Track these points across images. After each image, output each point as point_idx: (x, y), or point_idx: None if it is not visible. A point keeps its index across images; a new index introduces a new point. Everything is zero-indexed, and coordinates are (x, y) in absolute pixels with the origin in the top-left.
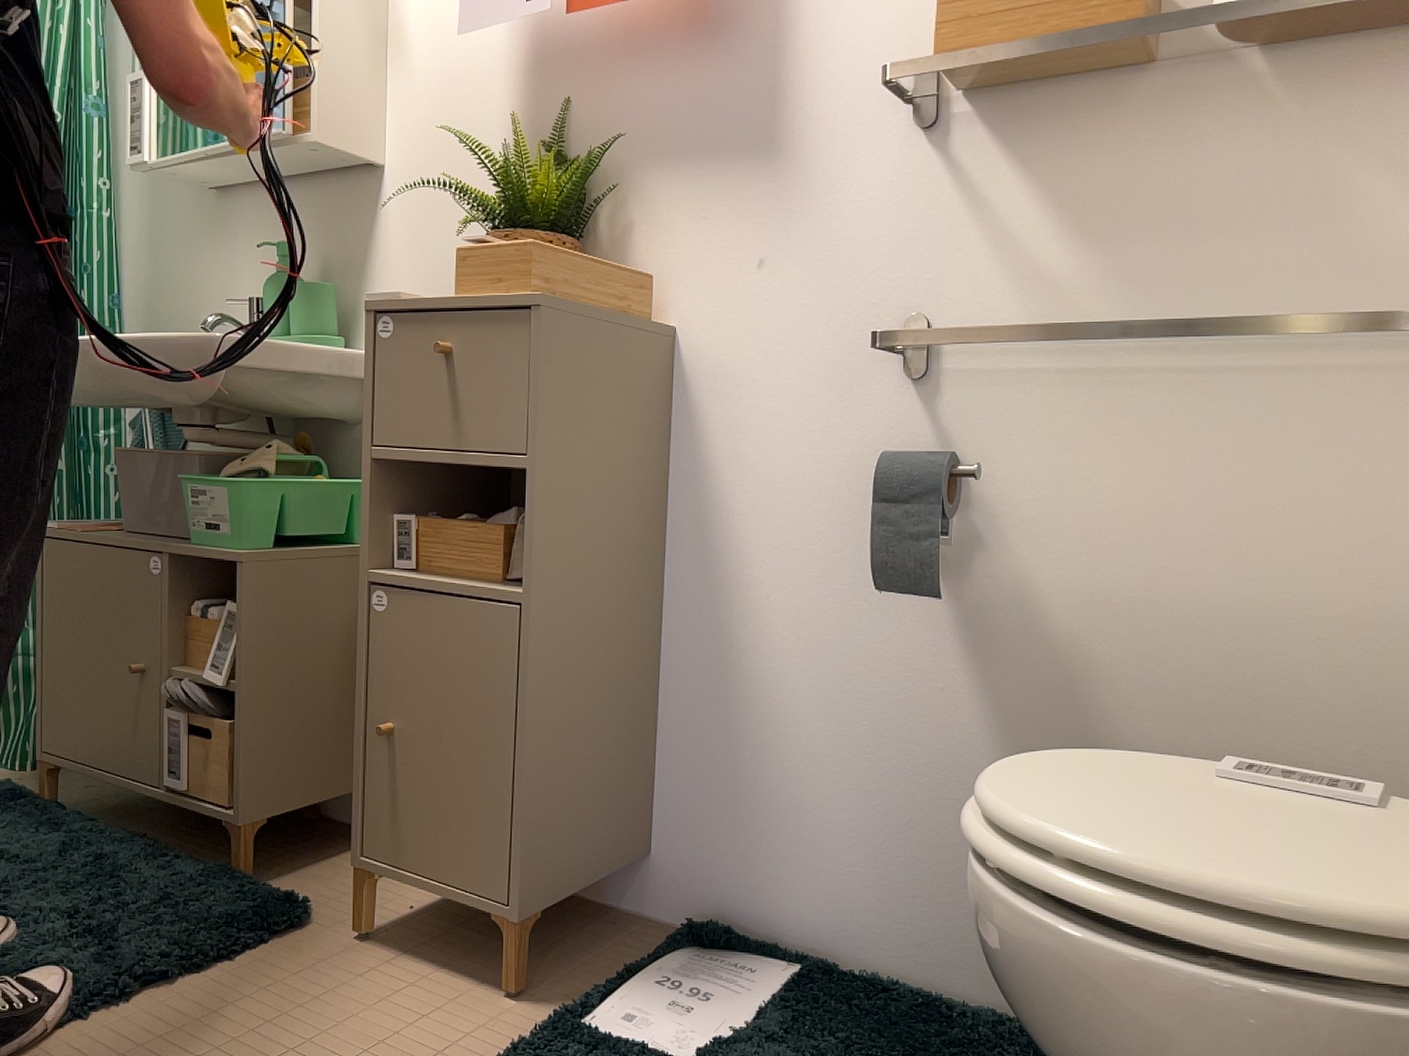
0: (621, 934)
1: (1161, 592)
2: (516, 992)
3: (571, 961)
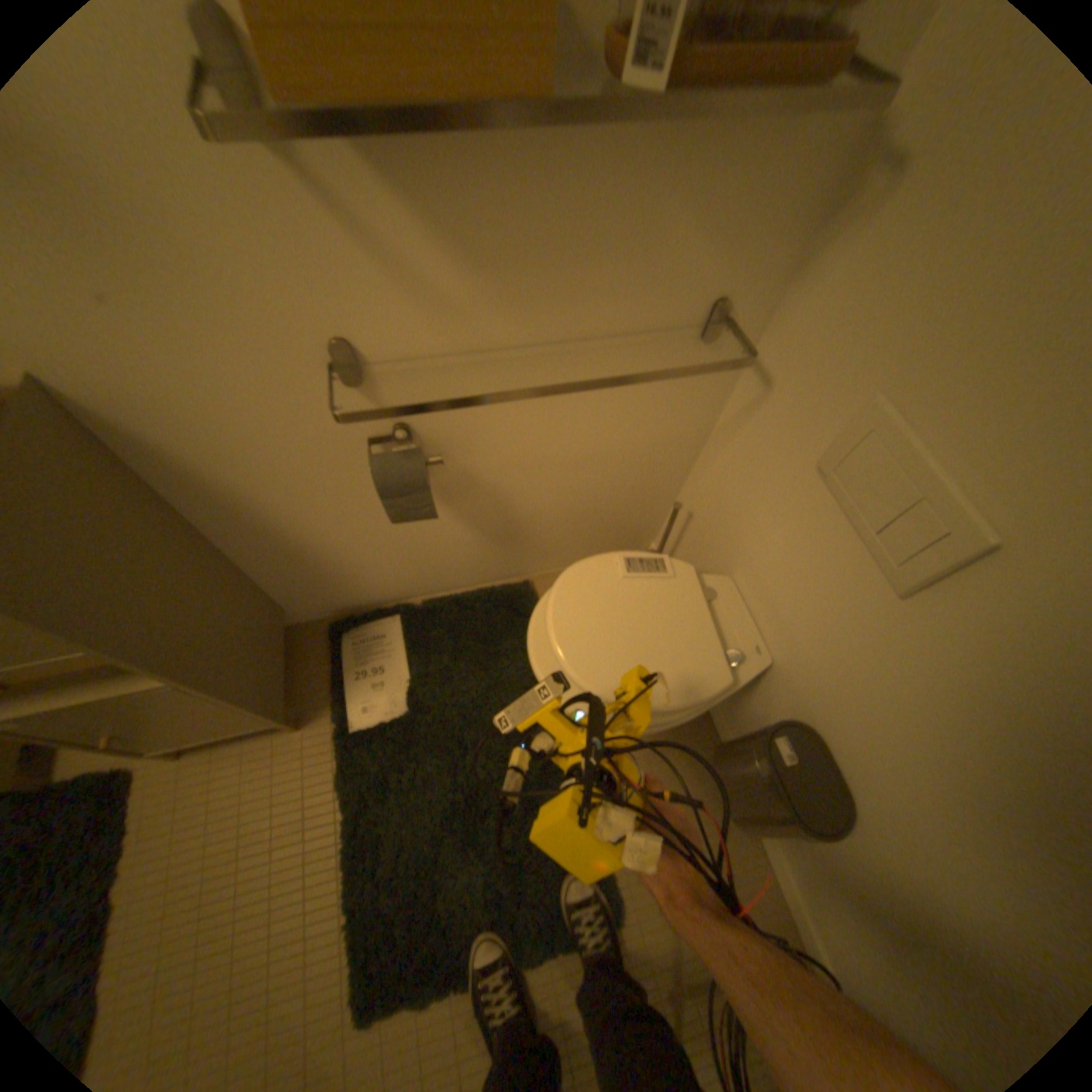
0: (301, 652)
1: (543, 458)
2: (296, 733)
3: (299, 691)
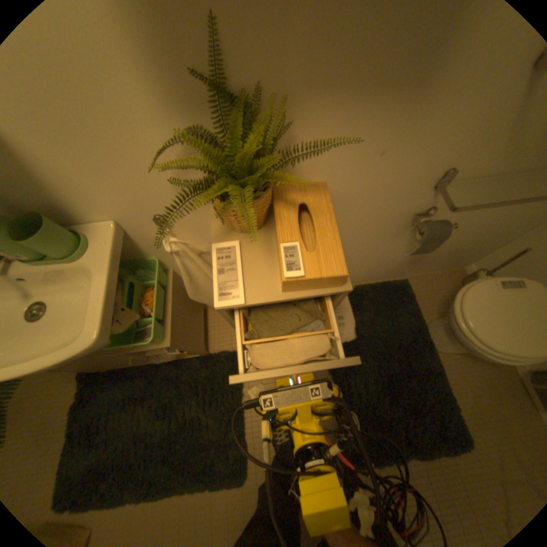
0: None
1: (474, 223)
2: None
3: None
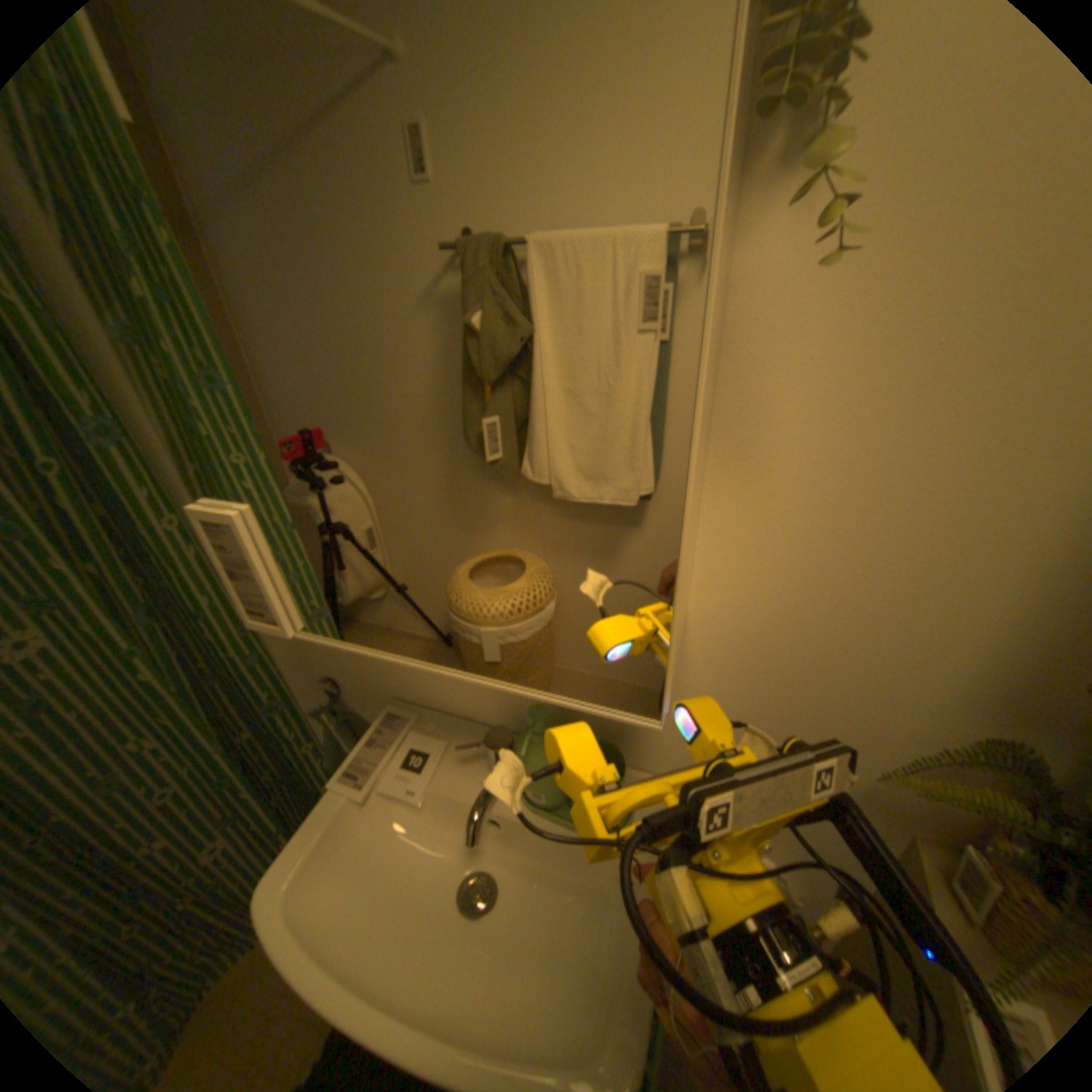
0: None
1: None
2: None
3: None
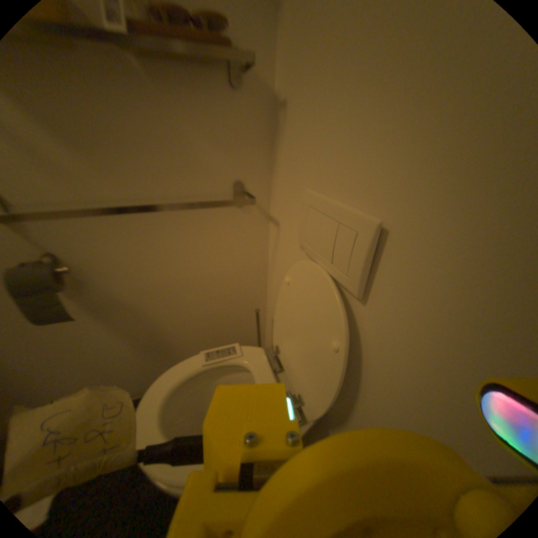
0: None
1: (167, 283)
2: None
3: None
